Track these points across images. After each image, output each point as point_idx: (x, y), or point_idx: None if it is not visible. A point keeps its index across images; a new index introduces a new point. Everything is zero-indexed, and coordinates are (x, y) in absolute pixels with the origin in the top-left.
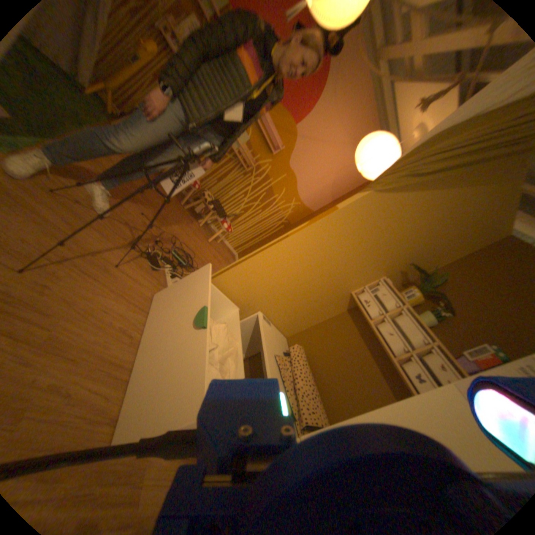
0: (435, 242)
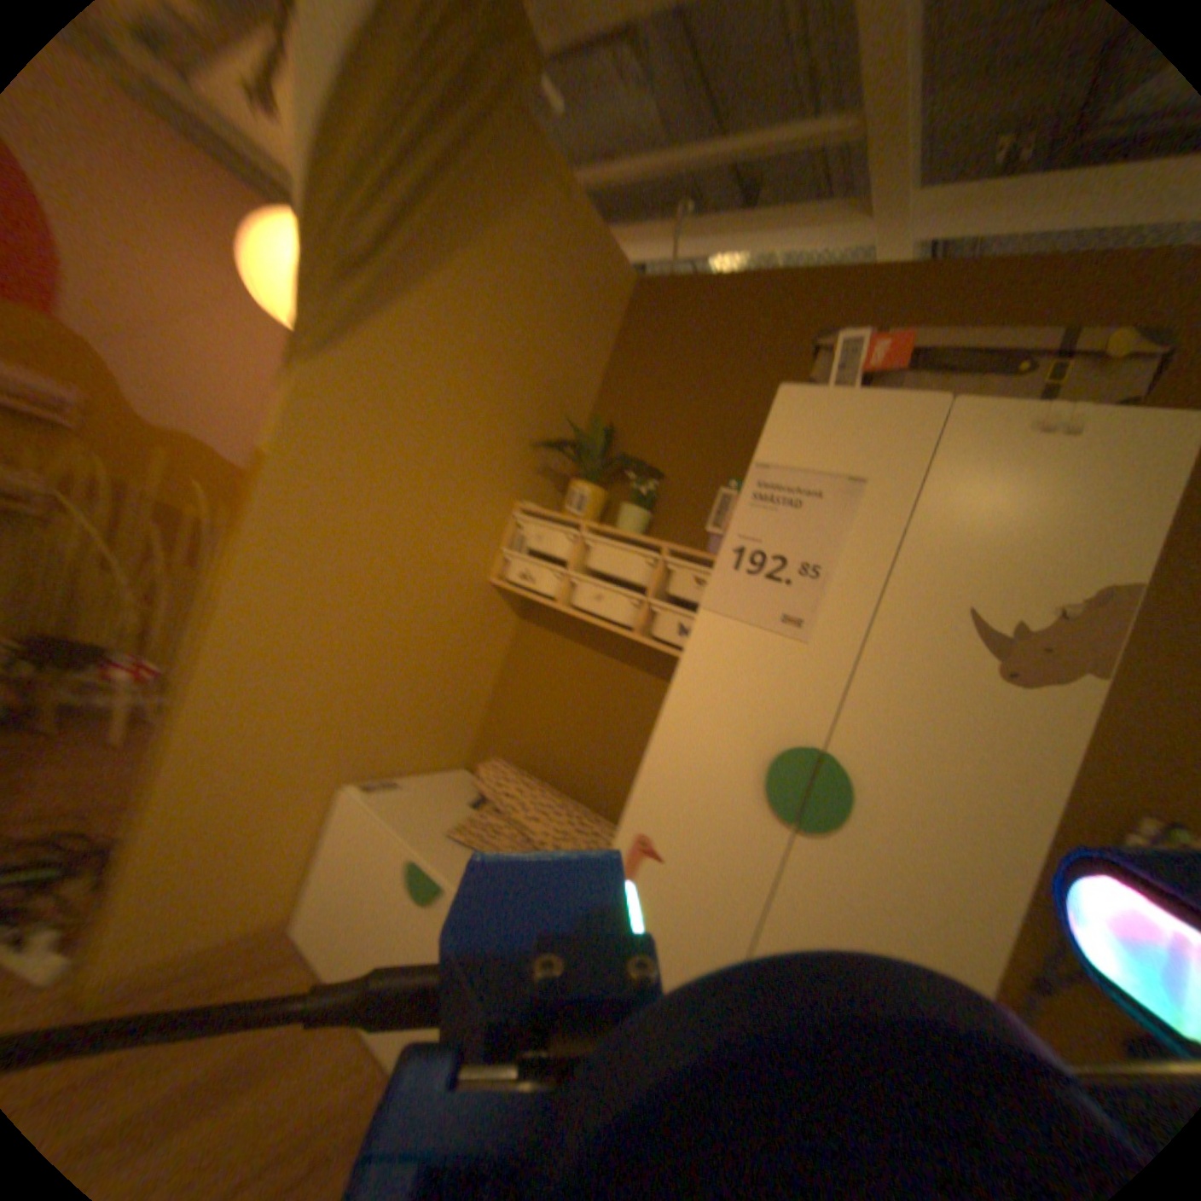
0: (536, 372)
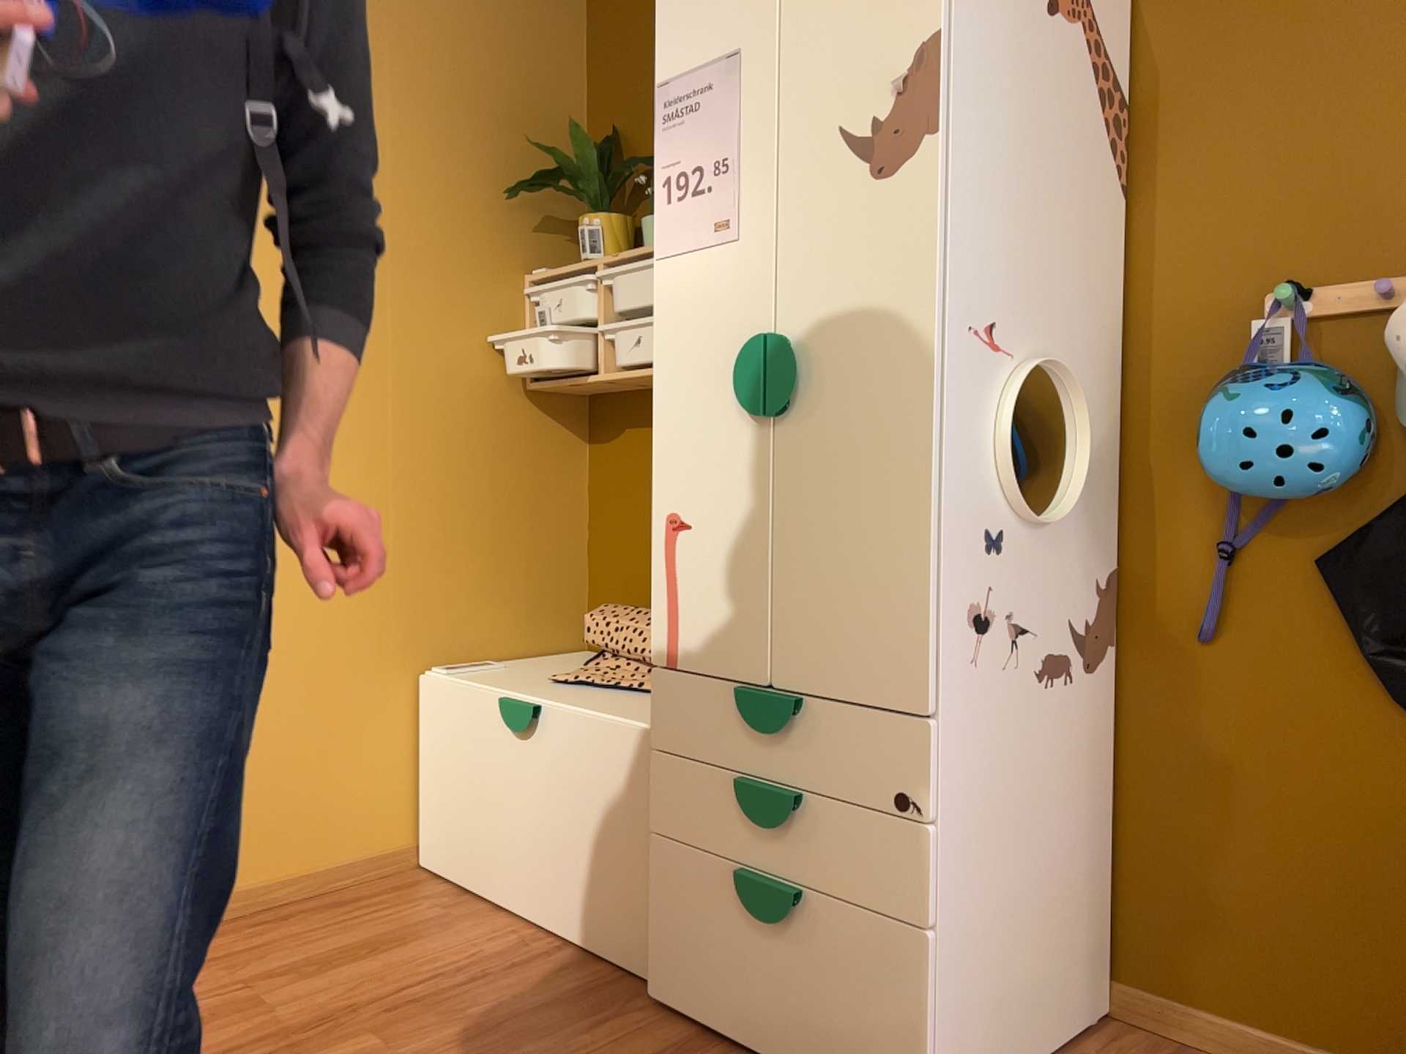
0: (488, 104)
